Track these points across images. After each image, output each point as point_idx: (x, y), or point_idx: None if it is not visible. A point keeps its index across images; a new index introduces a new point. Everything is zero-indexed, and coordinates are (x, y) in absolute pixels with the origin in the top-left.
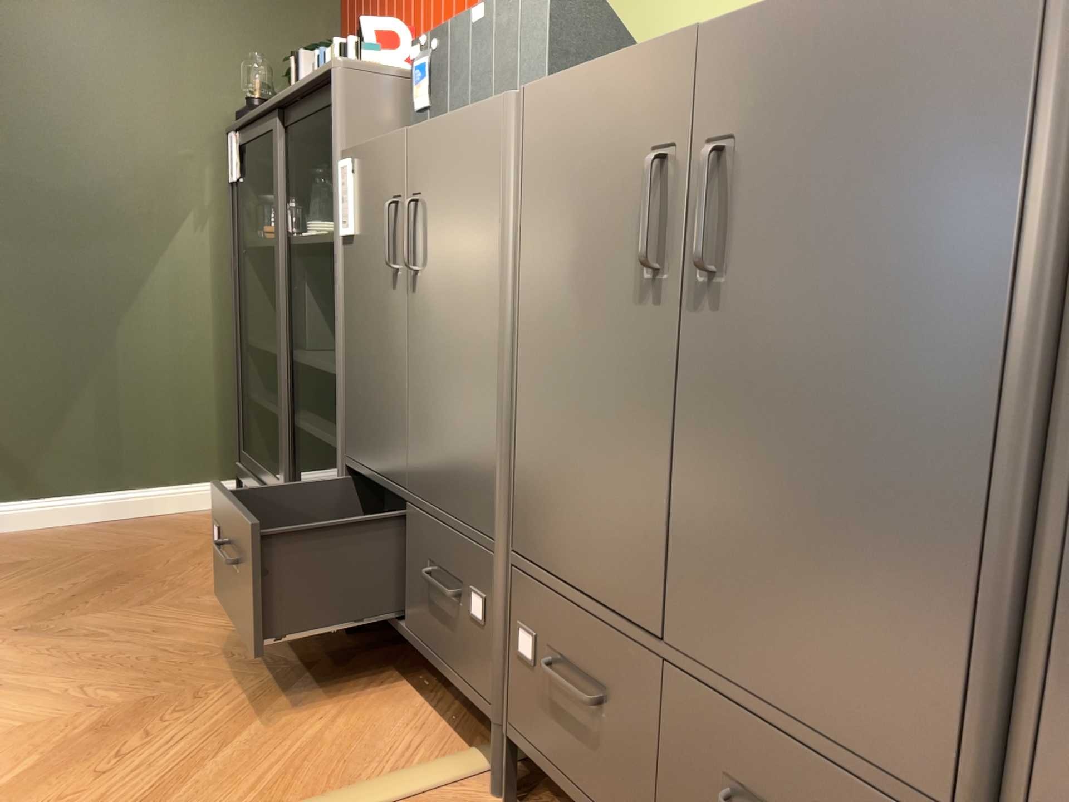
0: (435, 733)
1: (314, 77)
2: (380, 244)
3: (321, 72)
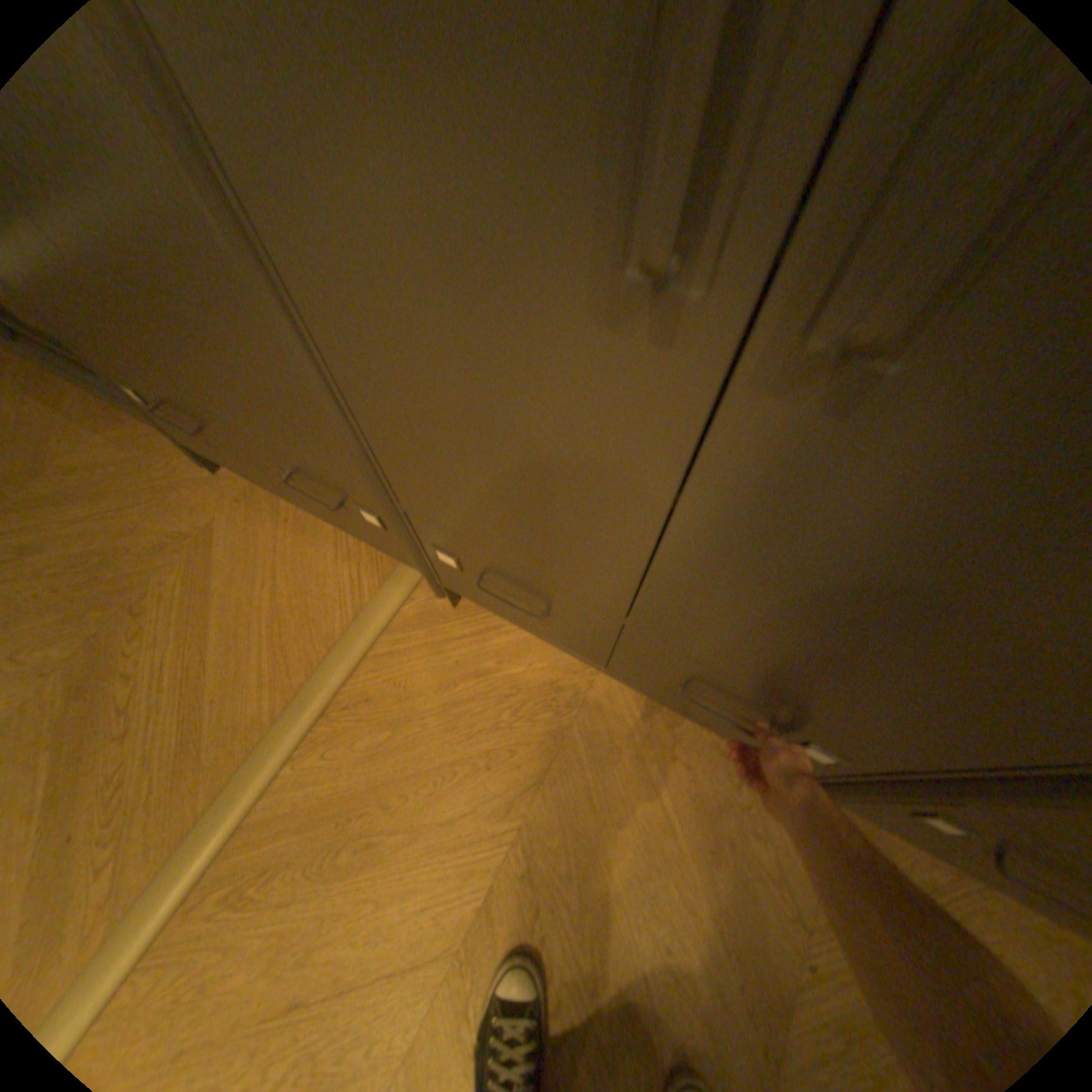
0: (362, 556)
1: None
2: None
3: None
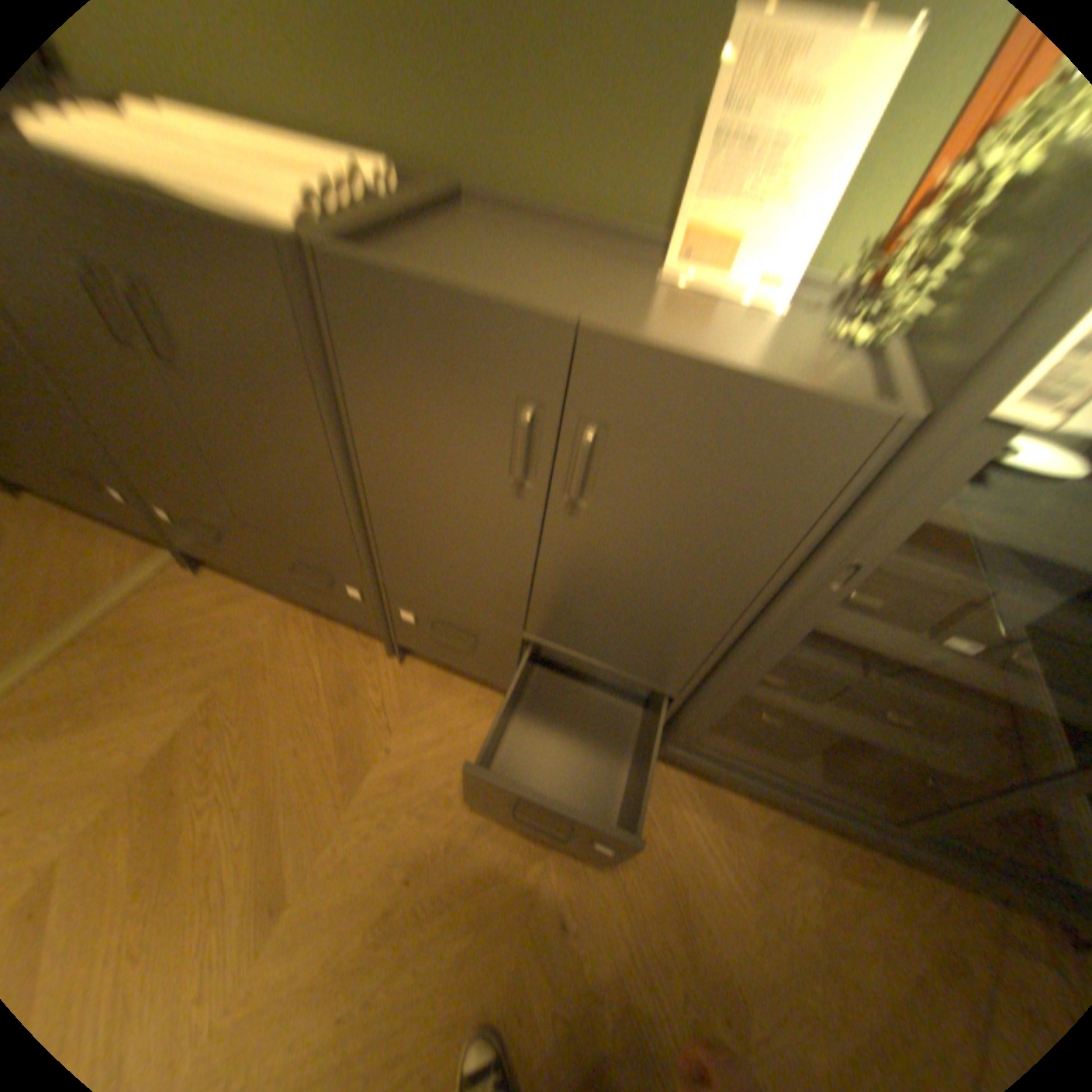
0: (129, 544)
1: None
2: None
3: None
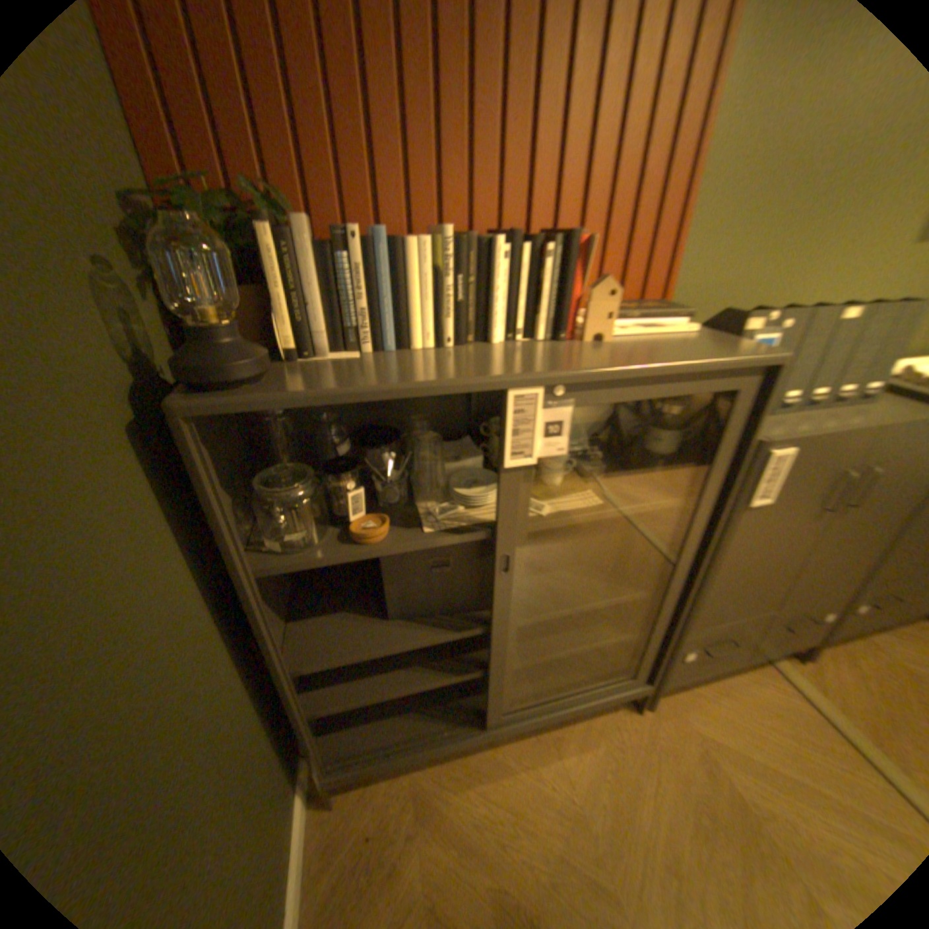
0: (762, 679)
1: (730, 360)
2: (812, 500)
3: (753, 358)
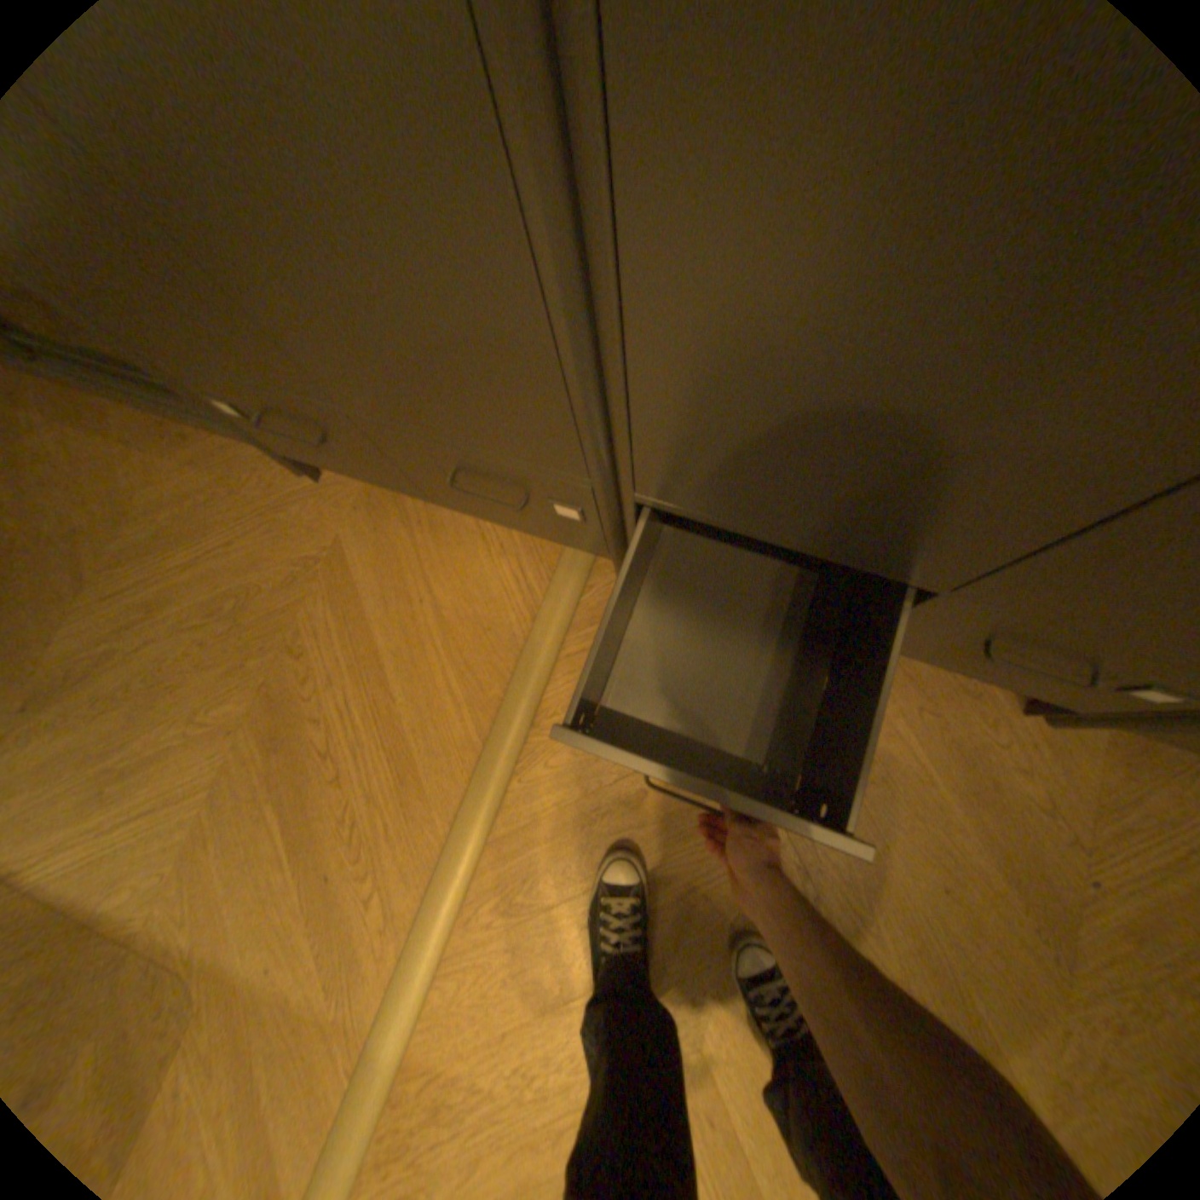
0: (518, 547)
1: None
2: None
3: None
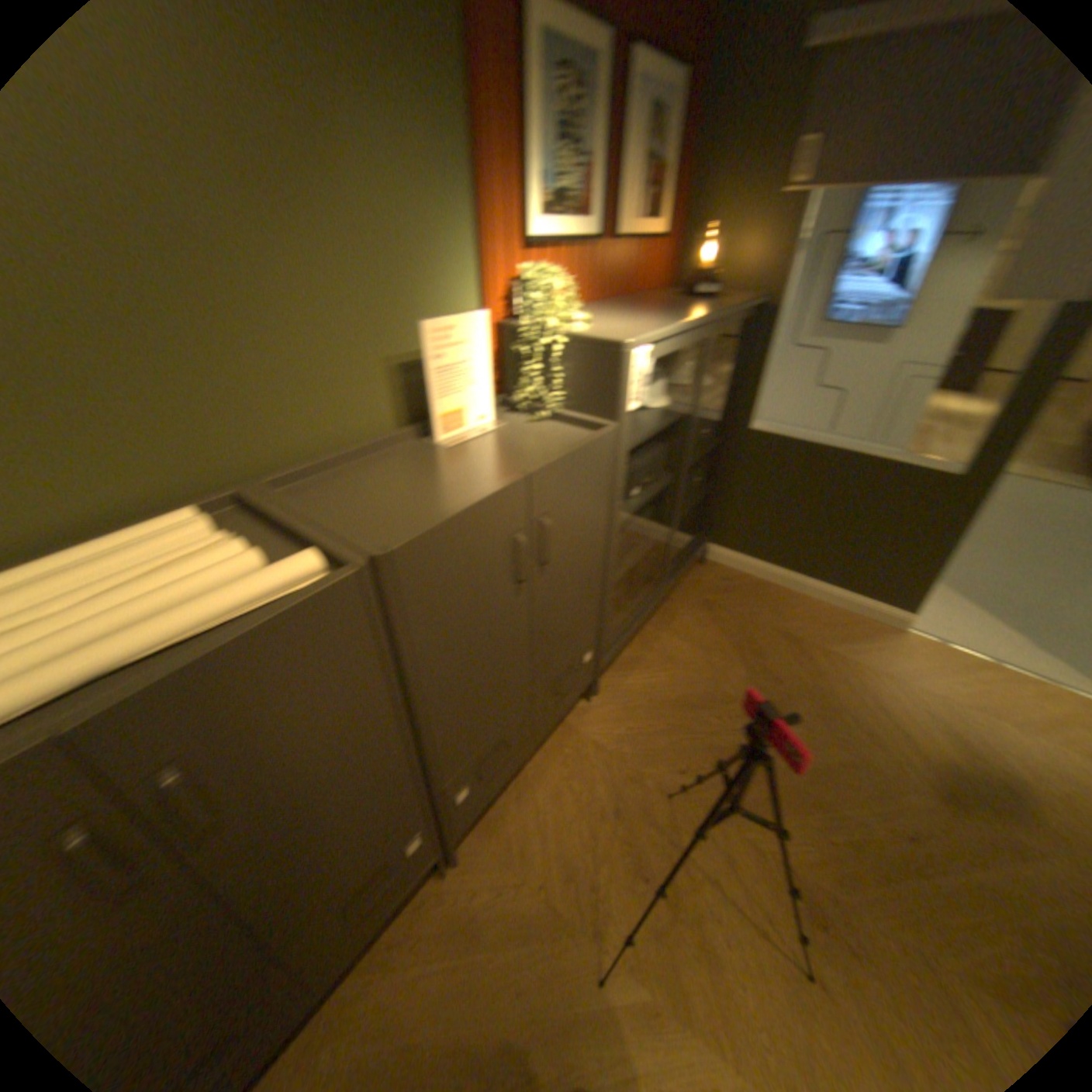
0: None
1: None
2: None
3: None
